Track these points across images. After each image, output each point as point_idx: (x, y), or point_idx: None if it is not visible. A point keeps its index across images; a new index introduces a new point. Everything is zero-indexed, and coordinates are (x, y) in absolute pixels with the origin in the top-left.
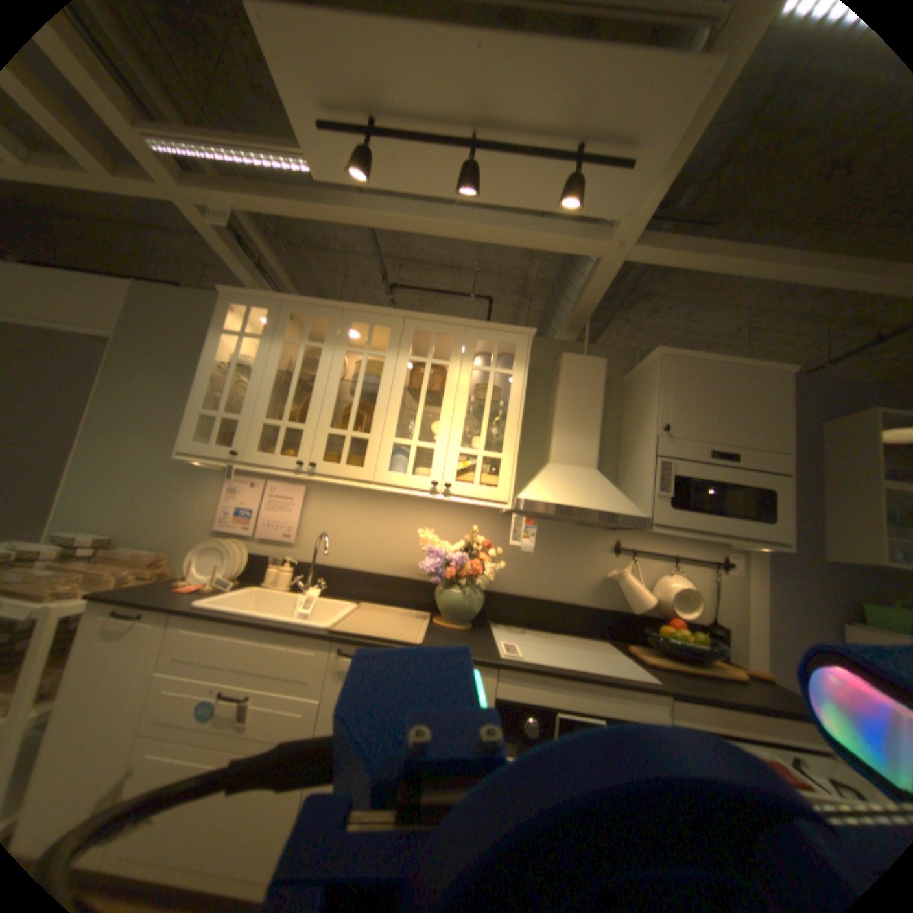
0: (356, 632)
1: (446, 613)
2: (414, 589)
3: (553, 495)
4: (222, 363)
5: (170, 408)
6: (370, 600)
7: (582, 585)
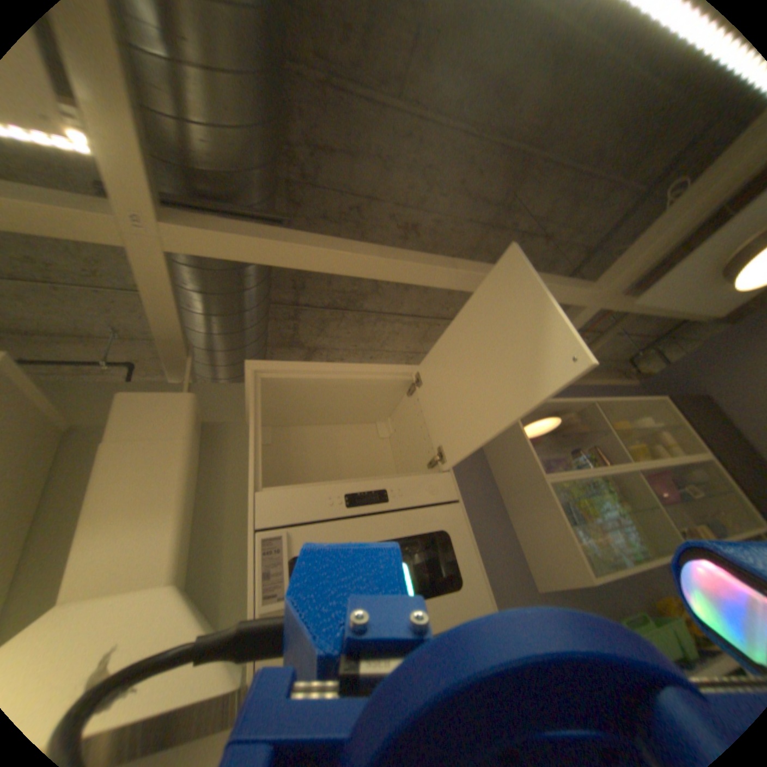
0: None
1: None
2: None
3: None
4: None
5: None
6: None
7: None
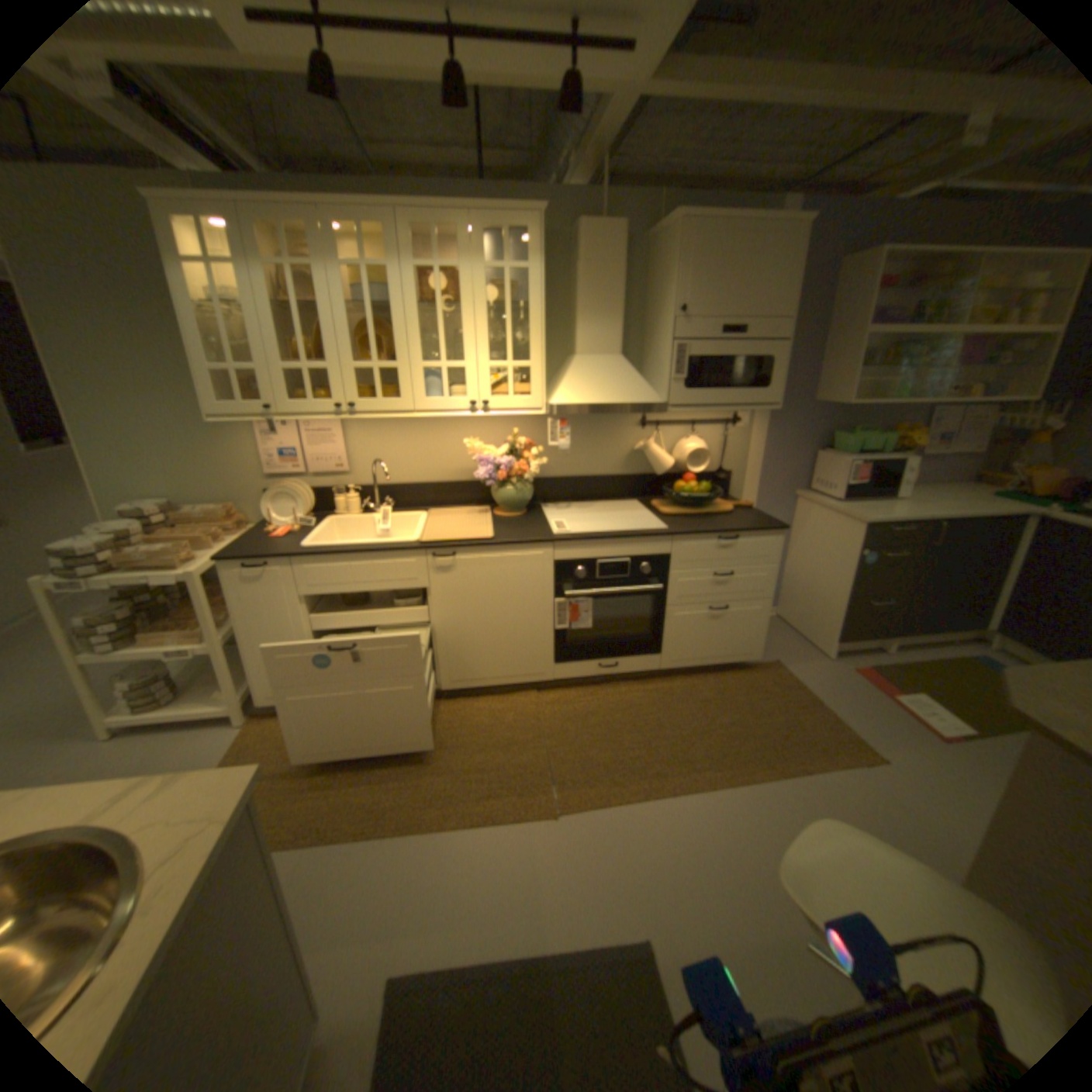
0: (443, 540)
1: (506, 508)
2: (472, 491)
3: (584, 397)
4: (196, 298)
5: (147, 353)
6: (436, 507)
7: (615, 460)
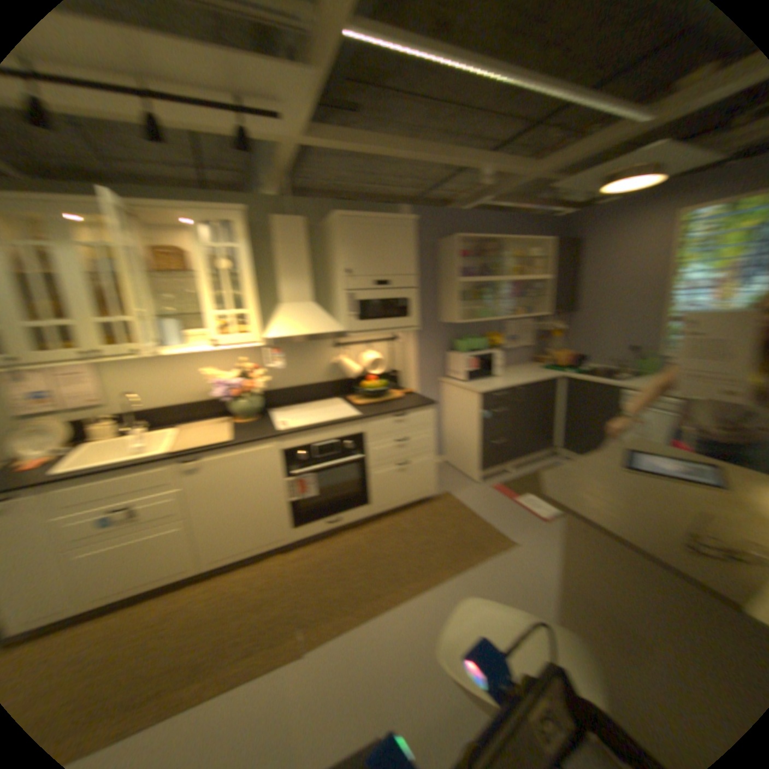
0: (180, 449)
1: (235, 415)
2: (207, 406)
3: (283, 330)
4: None
5: None
6: (177, 423)
7: (315, 371)
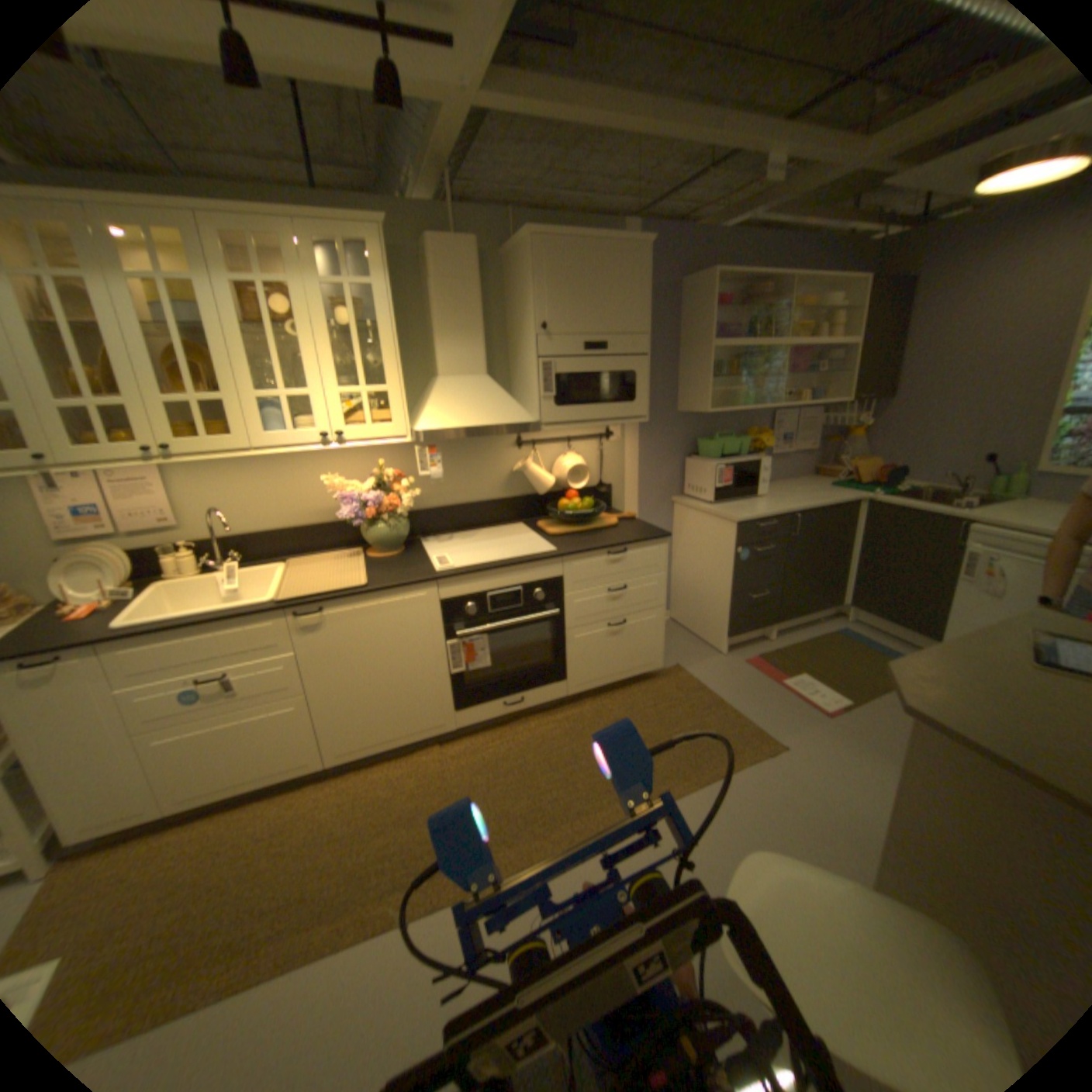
0: (304, 594)
1: (379, 547)
2: (339, 532)
3: (451, 420)
4: None
5: None
6: (297, 555)
7: (494, 483)
